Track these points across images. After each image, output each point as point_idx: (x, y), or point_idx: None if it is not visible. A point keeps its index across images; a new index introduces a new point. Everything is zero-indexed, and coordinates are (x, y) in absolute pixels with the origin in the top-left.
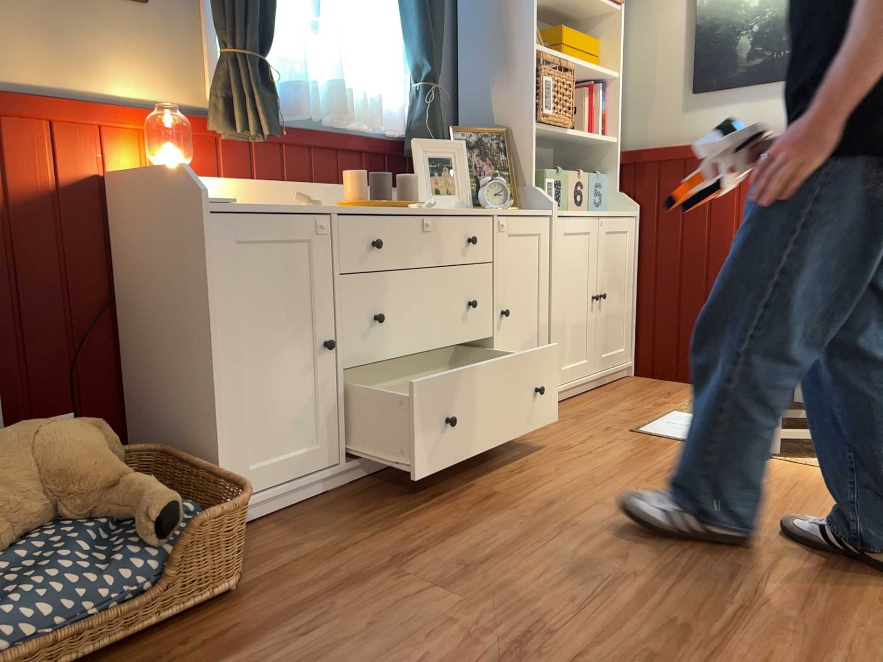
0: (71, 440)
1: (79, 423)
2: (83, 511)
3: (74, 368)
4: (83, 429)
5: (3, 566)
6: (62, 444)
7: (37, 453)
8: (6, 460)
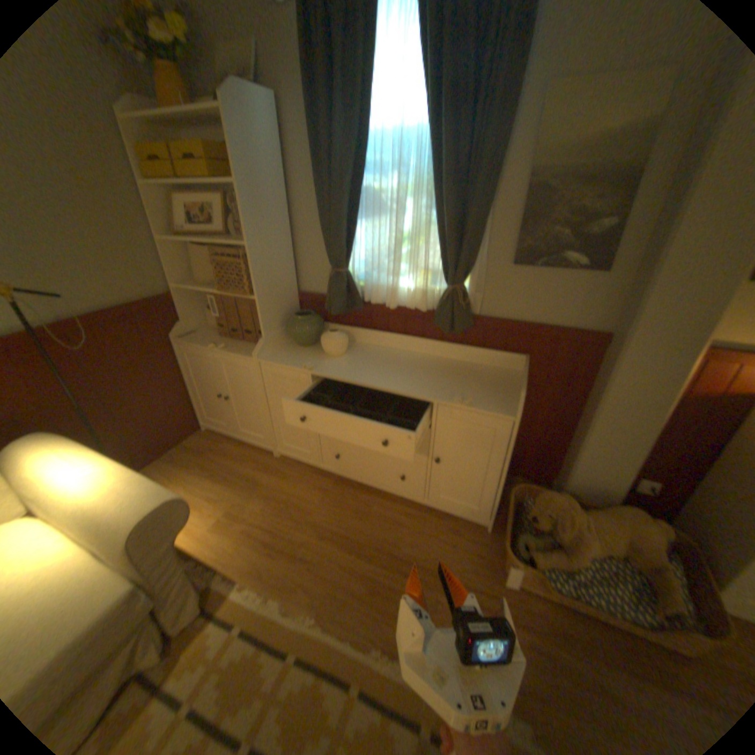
0: (652, 539)
1: (660, 527)
2: (640, 566)
3: (674, 477)
4: (660, 534)
5: (599, 565)
6: (647, 538)
7: (634, 534)
8: (621, 530)
